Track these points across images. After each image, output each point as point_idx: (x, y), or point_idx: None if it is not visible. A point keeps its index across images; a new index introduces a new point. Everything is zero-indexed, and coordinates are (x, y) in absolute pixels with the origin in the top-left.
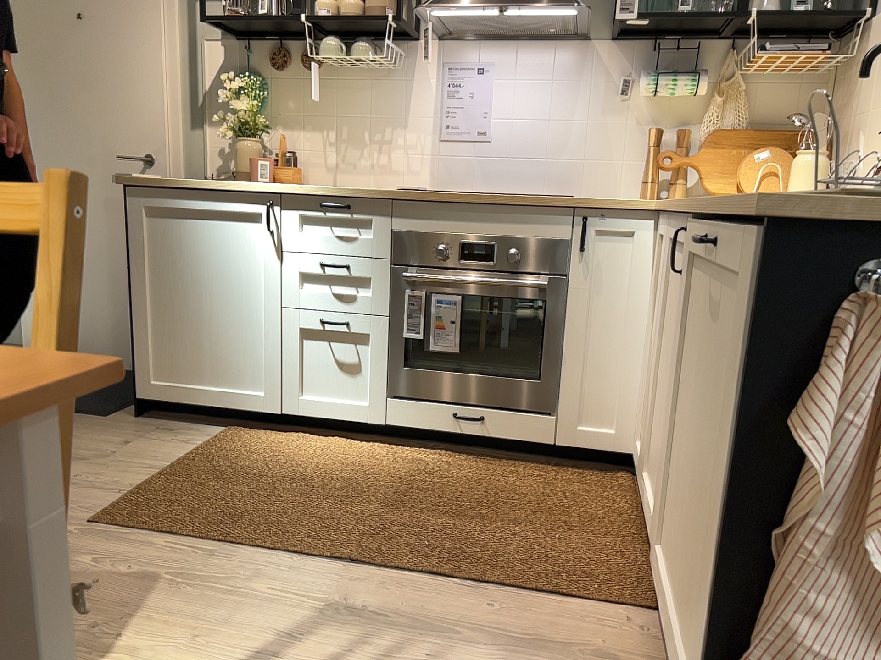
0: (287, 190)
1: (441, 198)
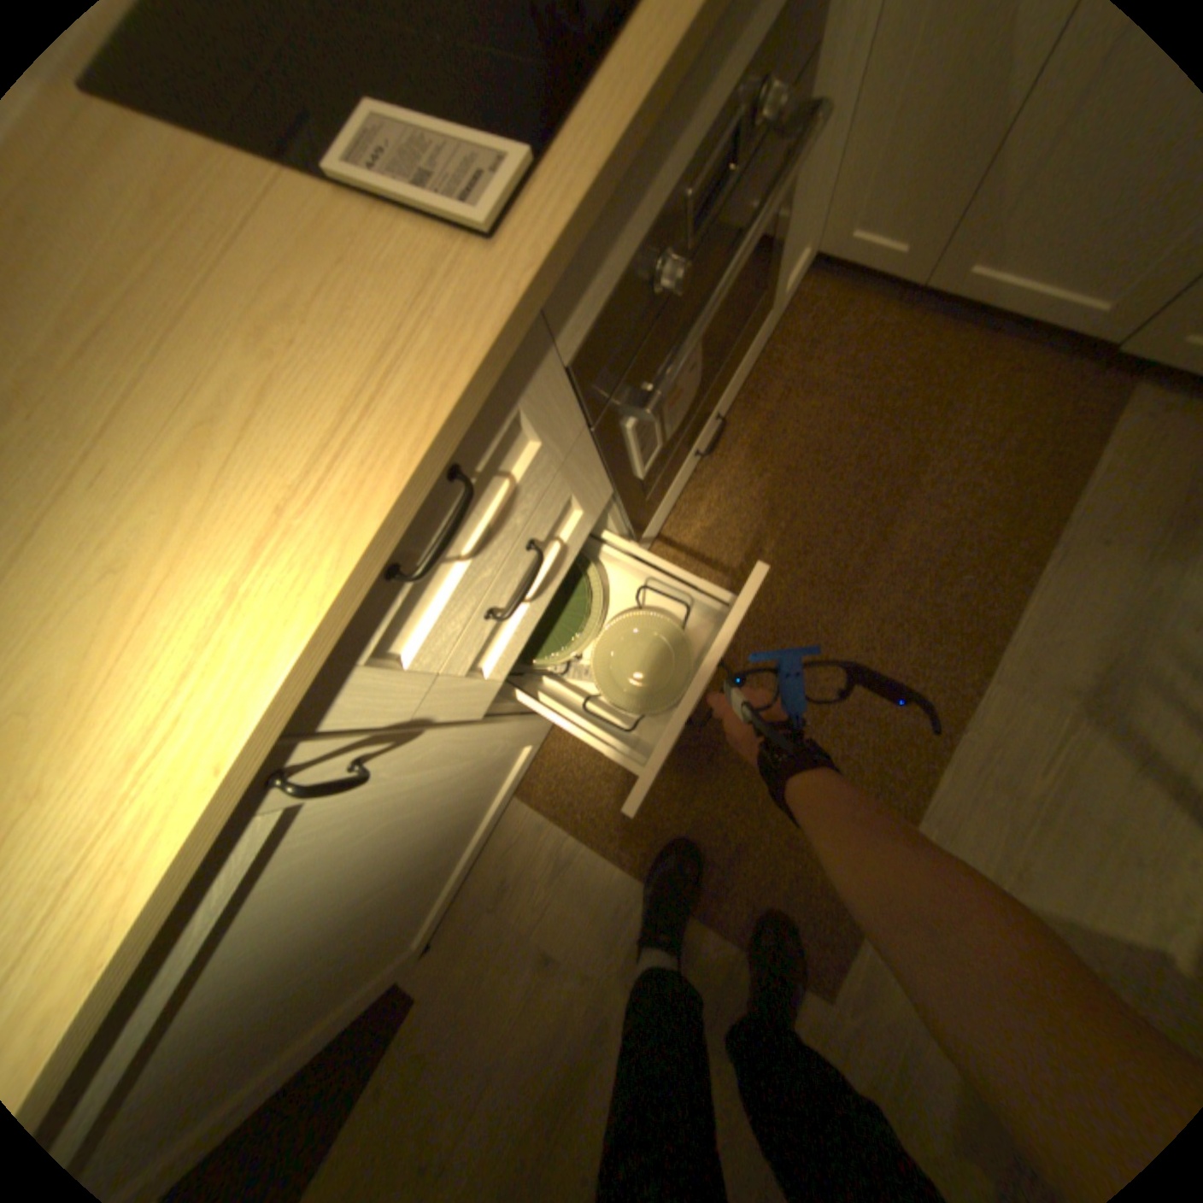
0: (273, 710)
1: (650, 99)
